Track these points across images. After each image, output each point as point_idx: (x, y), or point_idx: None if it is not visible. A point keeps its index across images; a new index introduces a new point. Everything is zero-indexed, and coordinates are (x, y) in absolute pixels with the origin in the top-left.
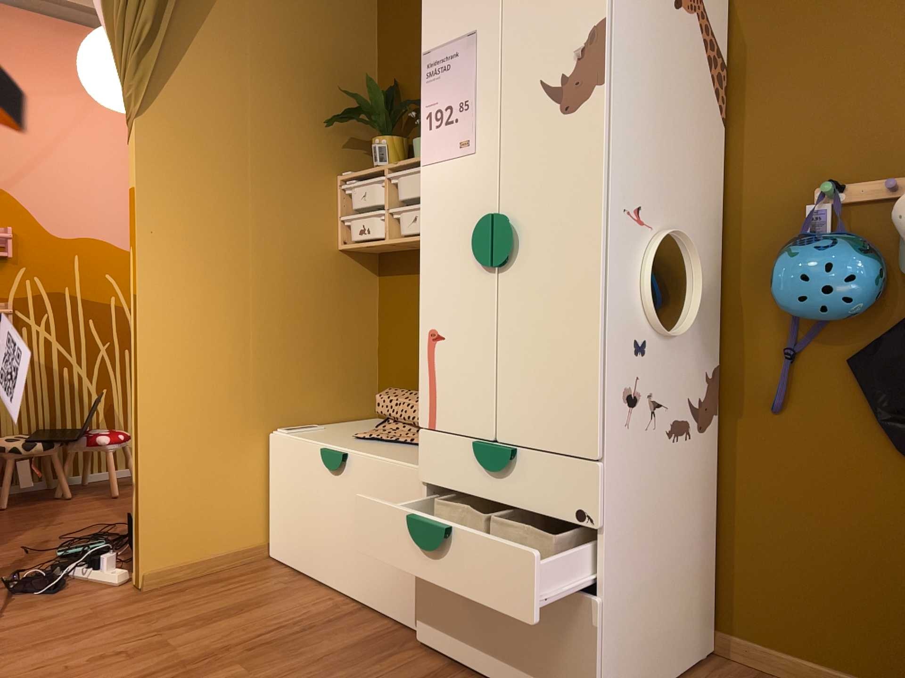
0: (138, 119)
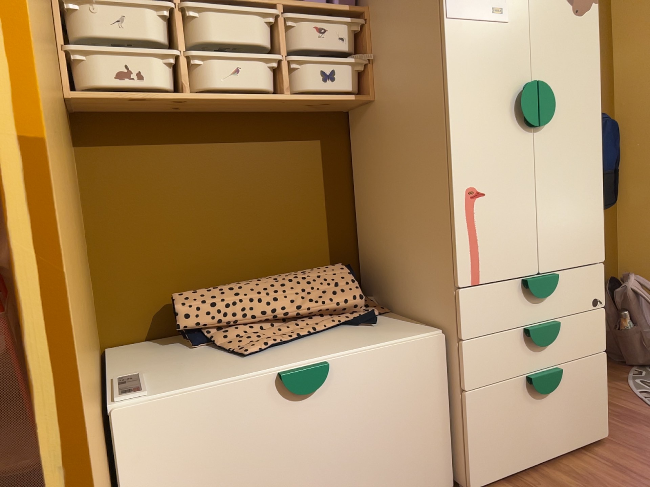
0: None
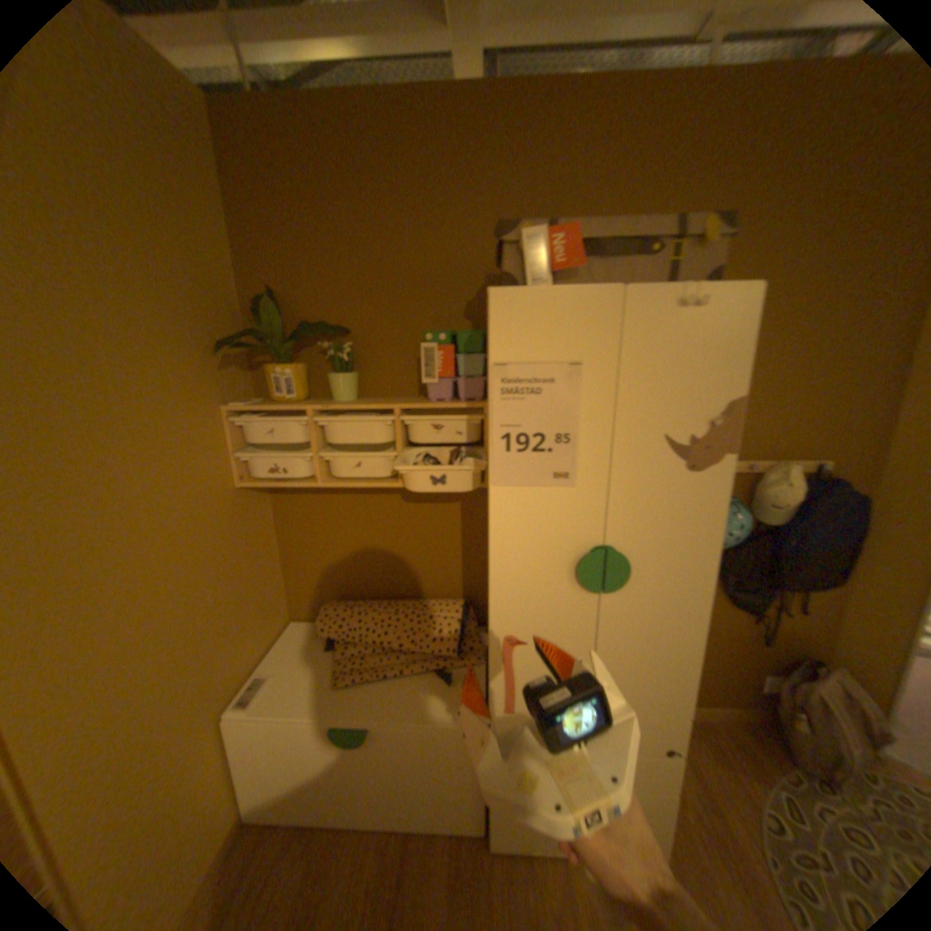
0: None
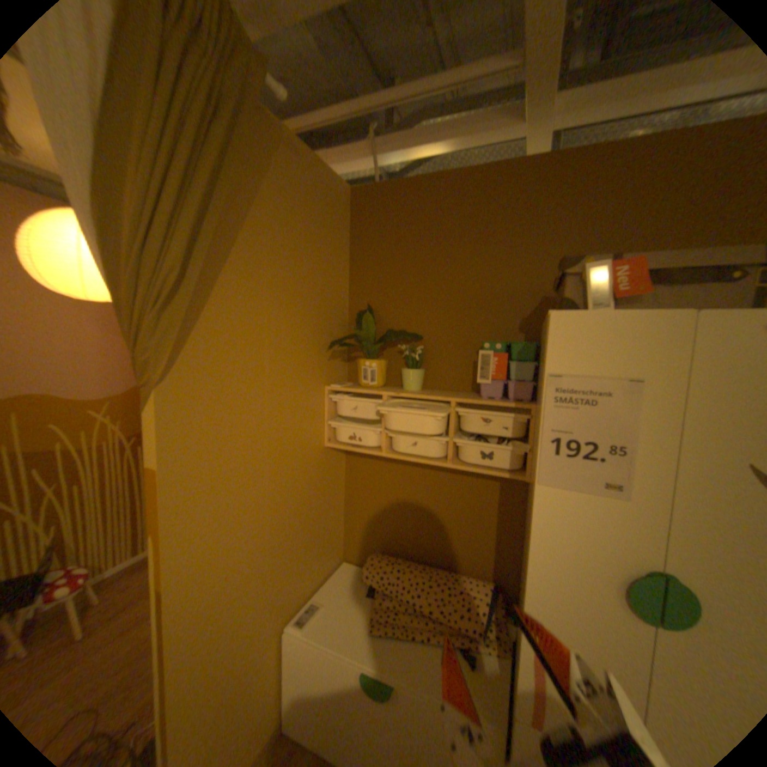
0: (156, 386)
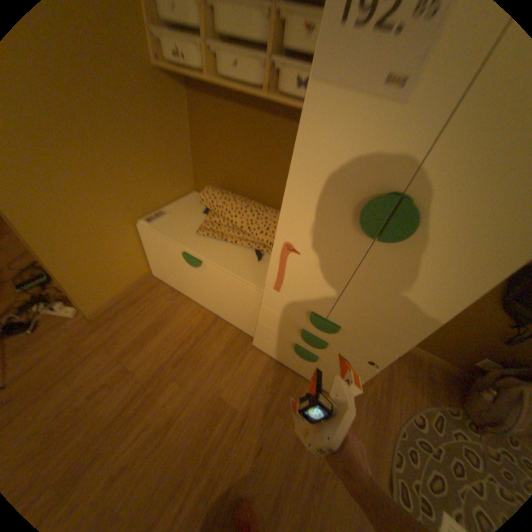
0: None
